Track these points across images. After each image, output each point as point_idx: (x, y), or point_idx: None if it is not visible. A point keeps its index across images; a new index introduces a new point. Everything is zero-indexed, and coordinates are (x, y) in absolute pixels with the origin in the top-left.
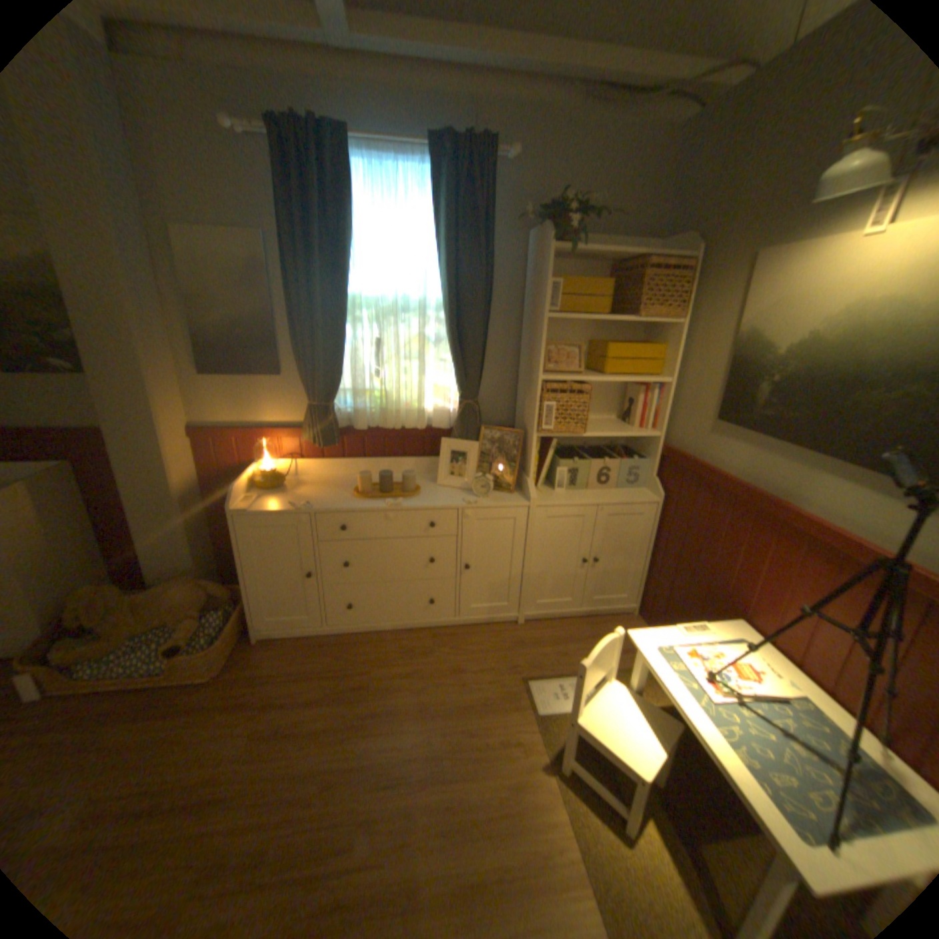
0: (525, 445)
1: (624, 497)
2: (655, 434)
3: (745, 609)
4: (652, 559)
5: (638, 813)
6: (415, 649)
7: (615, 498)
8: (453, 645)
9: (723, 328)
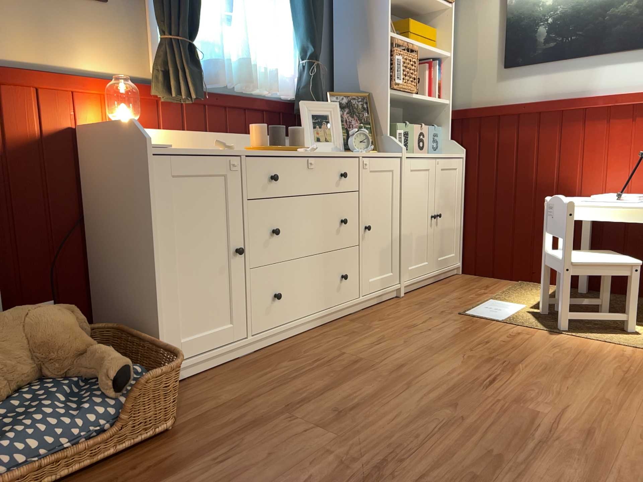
0: (372, 108)
1: (444, 155)
2: (446, 101)
3: (571, 190)
4: (465, 213)
5: (635, 299)
6: (352, 331)
7: (440, 154)
8: (378, 319)
9: (487, 6)
